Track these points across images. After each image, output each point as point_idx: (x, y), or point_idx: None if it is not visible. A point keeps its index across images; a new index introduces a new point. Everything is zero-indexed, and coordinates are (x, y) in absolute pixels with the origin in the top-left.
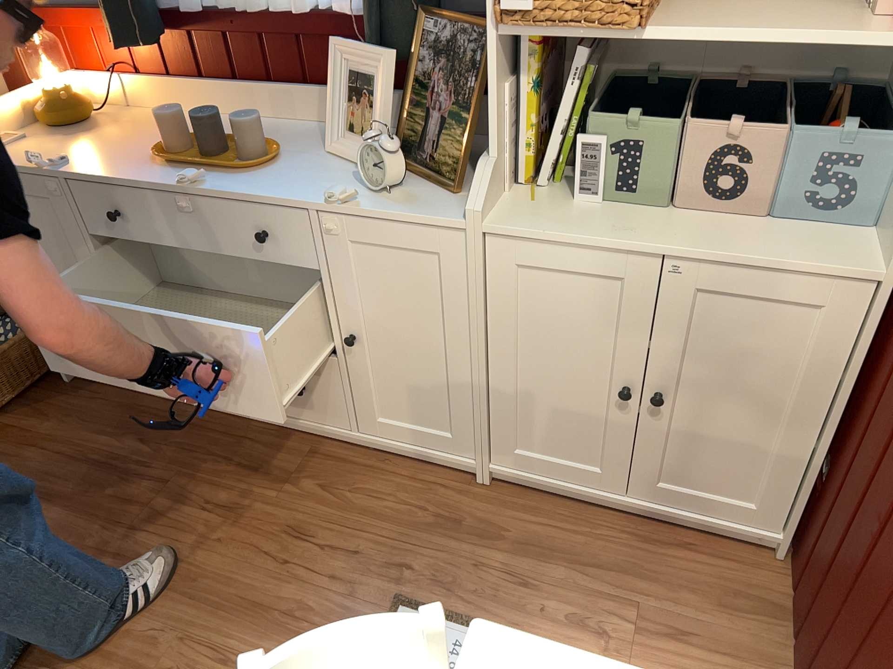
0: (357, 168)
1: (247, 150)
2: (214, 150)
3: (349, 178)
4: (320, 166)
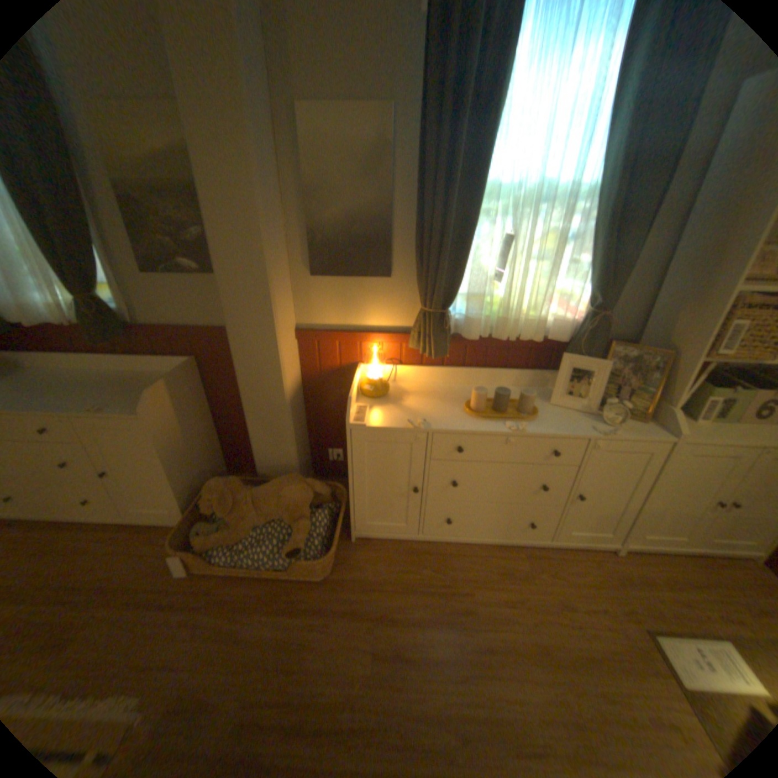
0: (576, 410)
1: (519, 405)
2: (503, 406)
3: (581, 417)
4: (554, 410)
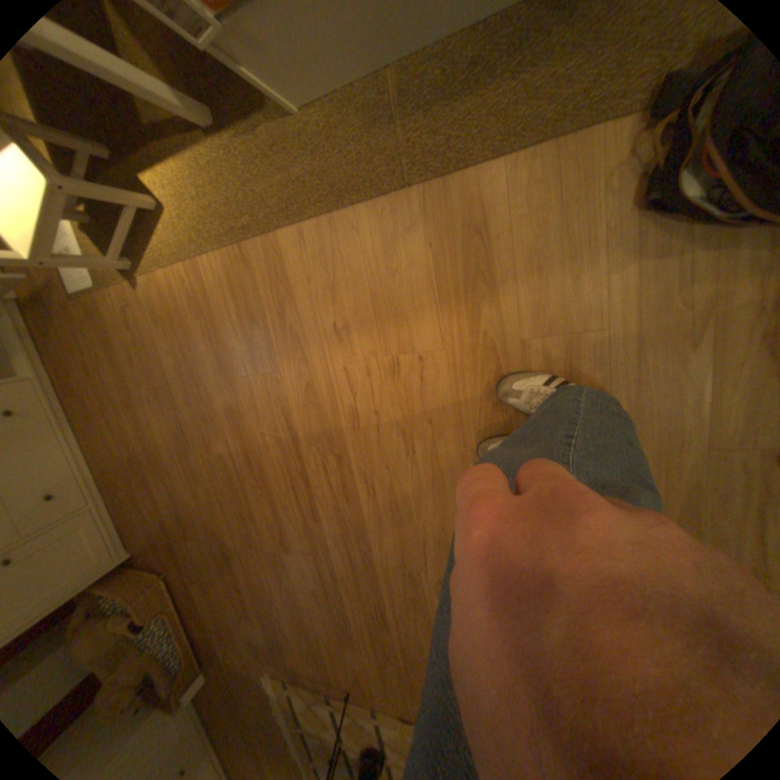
0: None
1: None
2: None
3: None
4: None
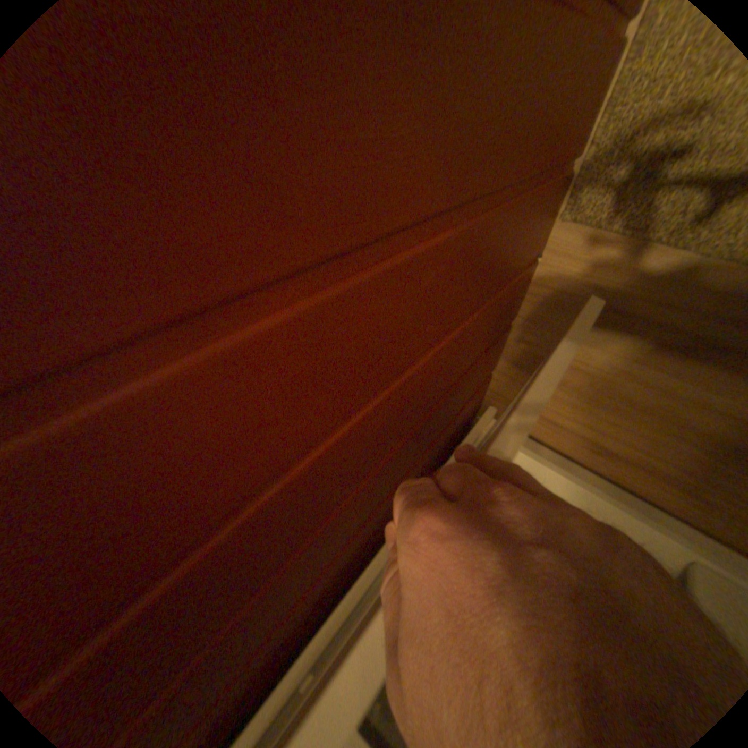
0: None
1: None
2: None
3: None
4: None
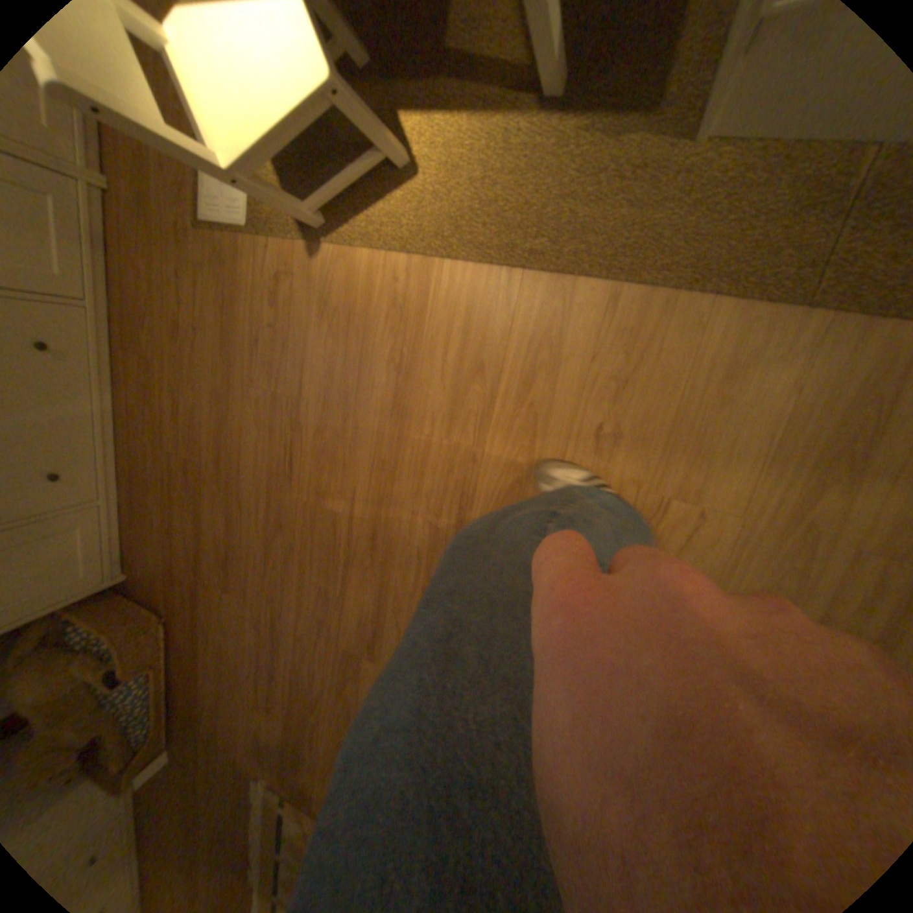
0: None
1: None
2: None
3: None
4: None
